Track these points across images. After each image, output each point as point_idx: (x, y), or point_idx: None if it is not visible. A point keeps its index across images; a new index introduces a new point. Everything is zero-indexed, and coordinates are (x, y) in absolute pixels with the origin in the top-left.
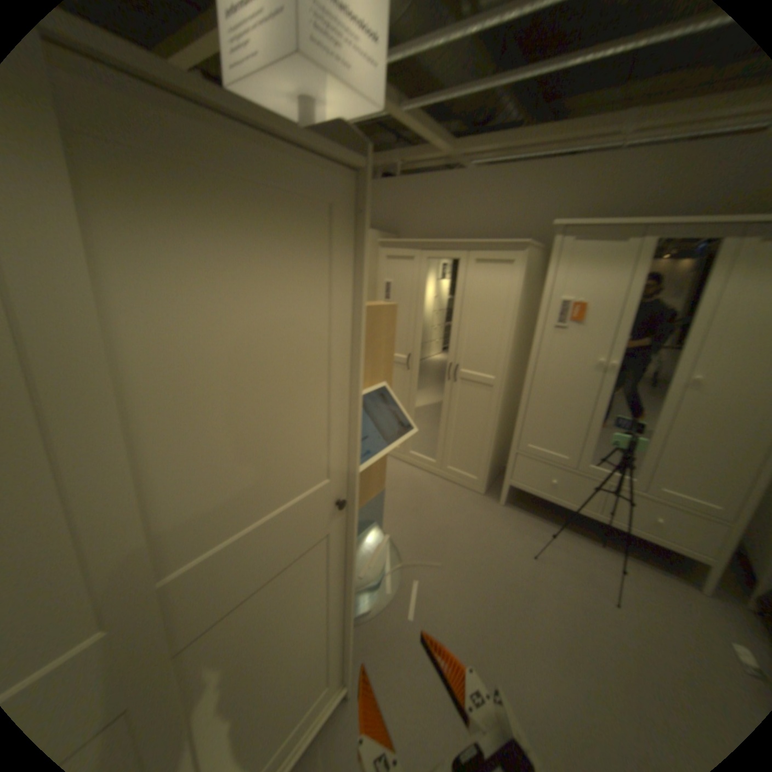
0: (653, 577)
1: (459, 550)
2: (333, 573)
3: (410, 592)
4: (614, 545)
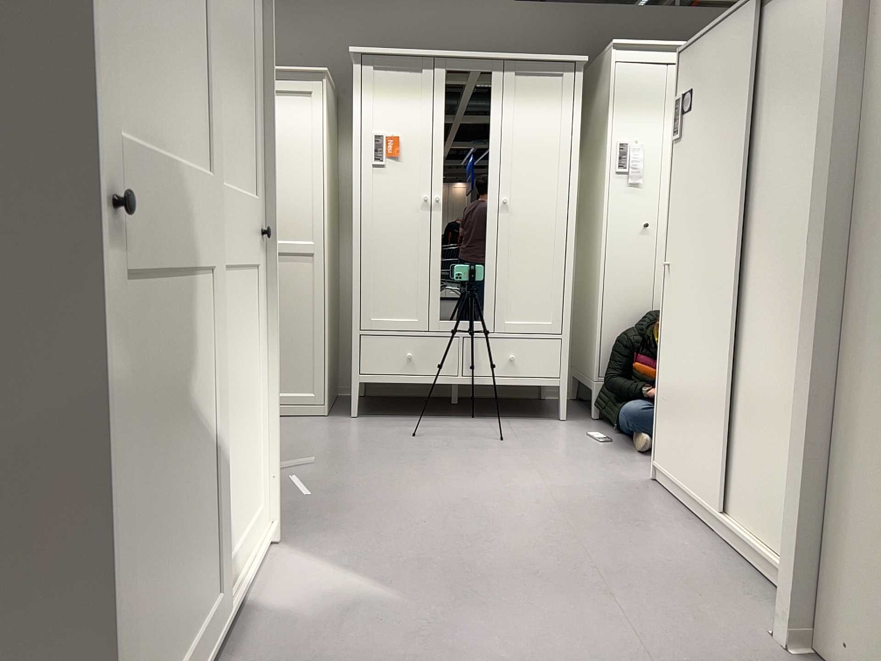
0: (523, 422)
1: (328, 450)
2: (259, 328)
3: (292, 483)
4: (484, 415)
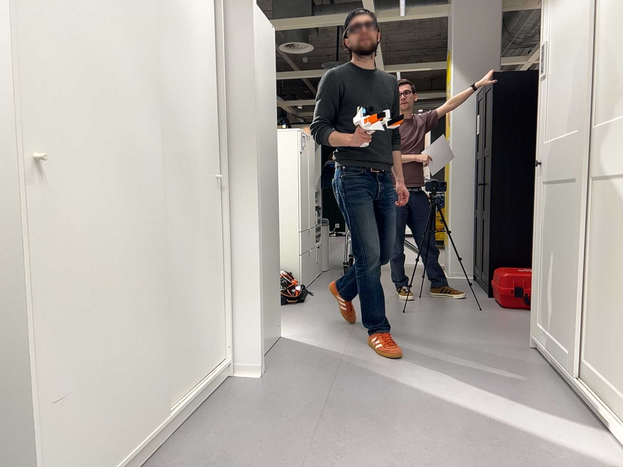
0: None
1: None
2: None
3: None
4: None
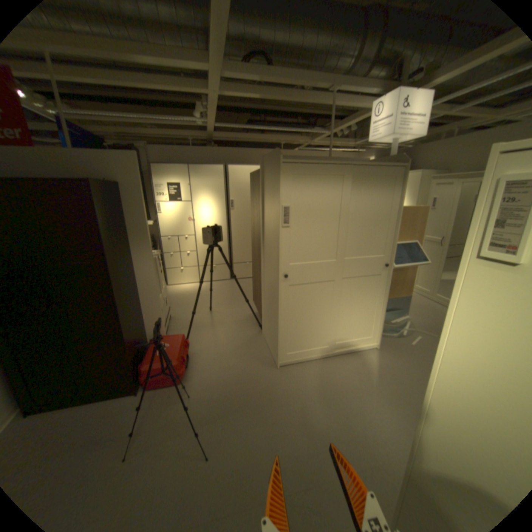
0: None
1: None
2: (381, 291)
3: (417, 339)
4: None
